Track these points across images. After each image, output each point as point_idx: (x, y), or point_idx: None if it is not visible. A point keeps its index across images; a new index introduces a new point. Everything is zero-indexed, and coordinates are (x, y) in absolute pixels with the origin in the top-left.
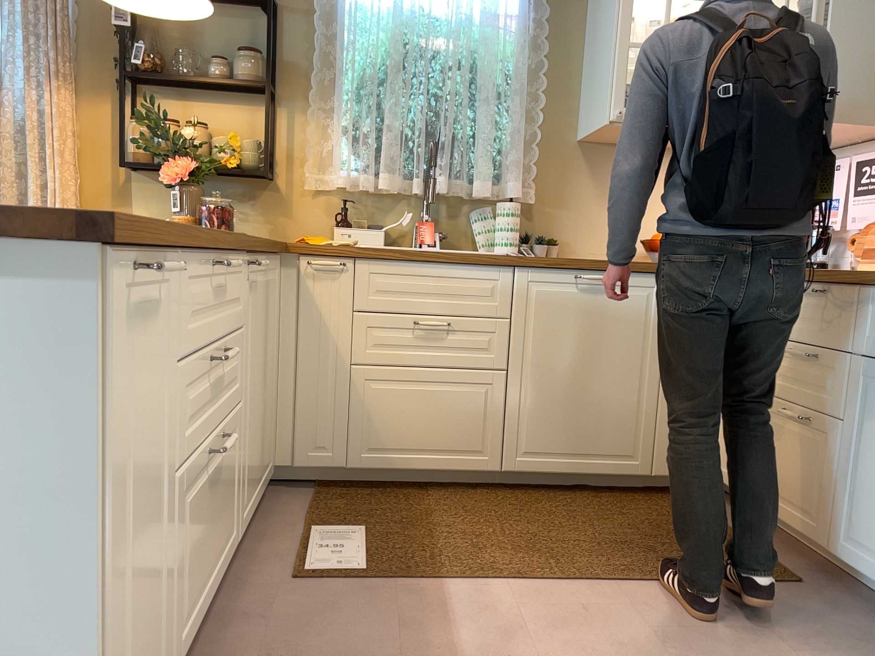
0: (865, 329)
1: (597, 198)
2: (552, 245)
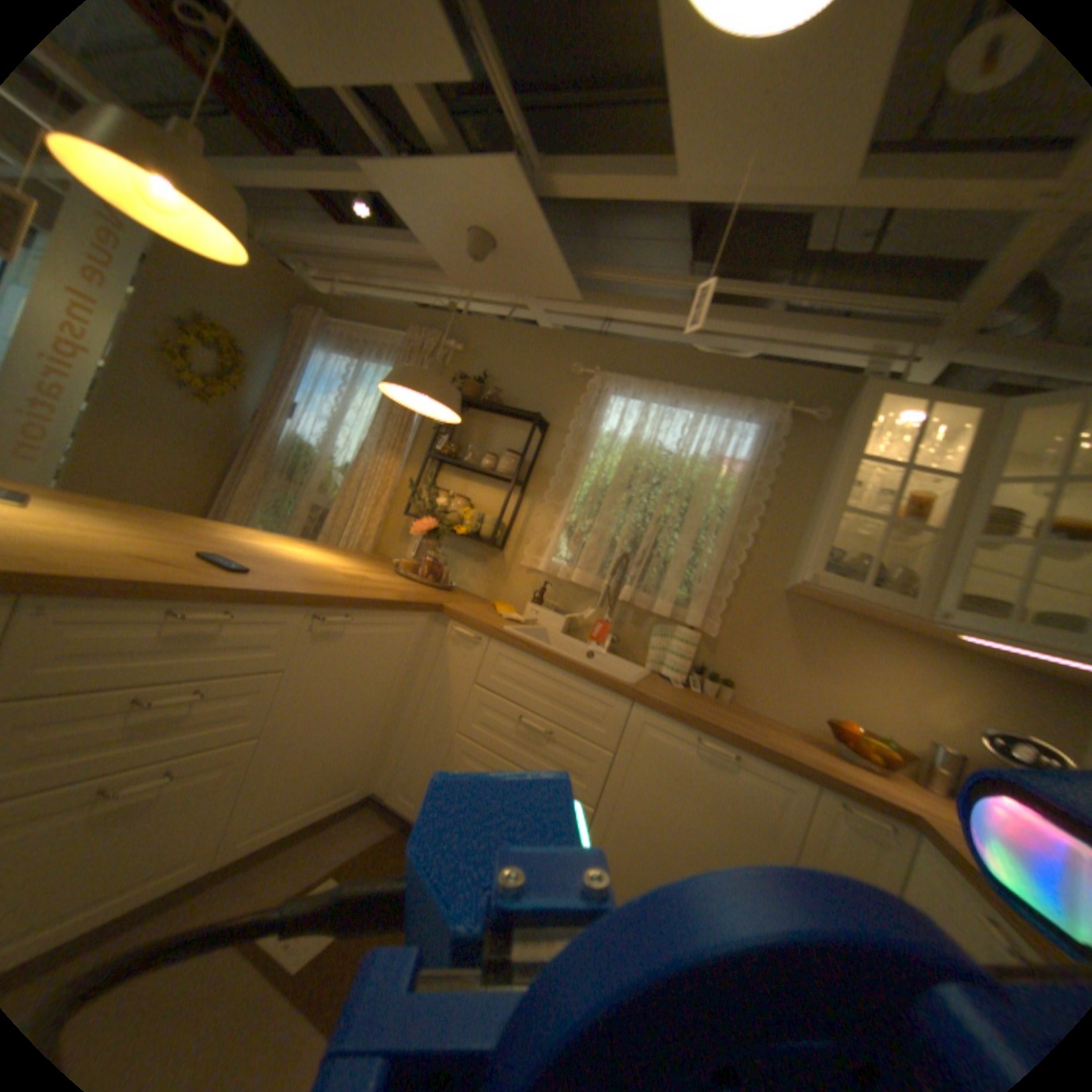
0: None
1: (793, 656)
2: (727, 688)
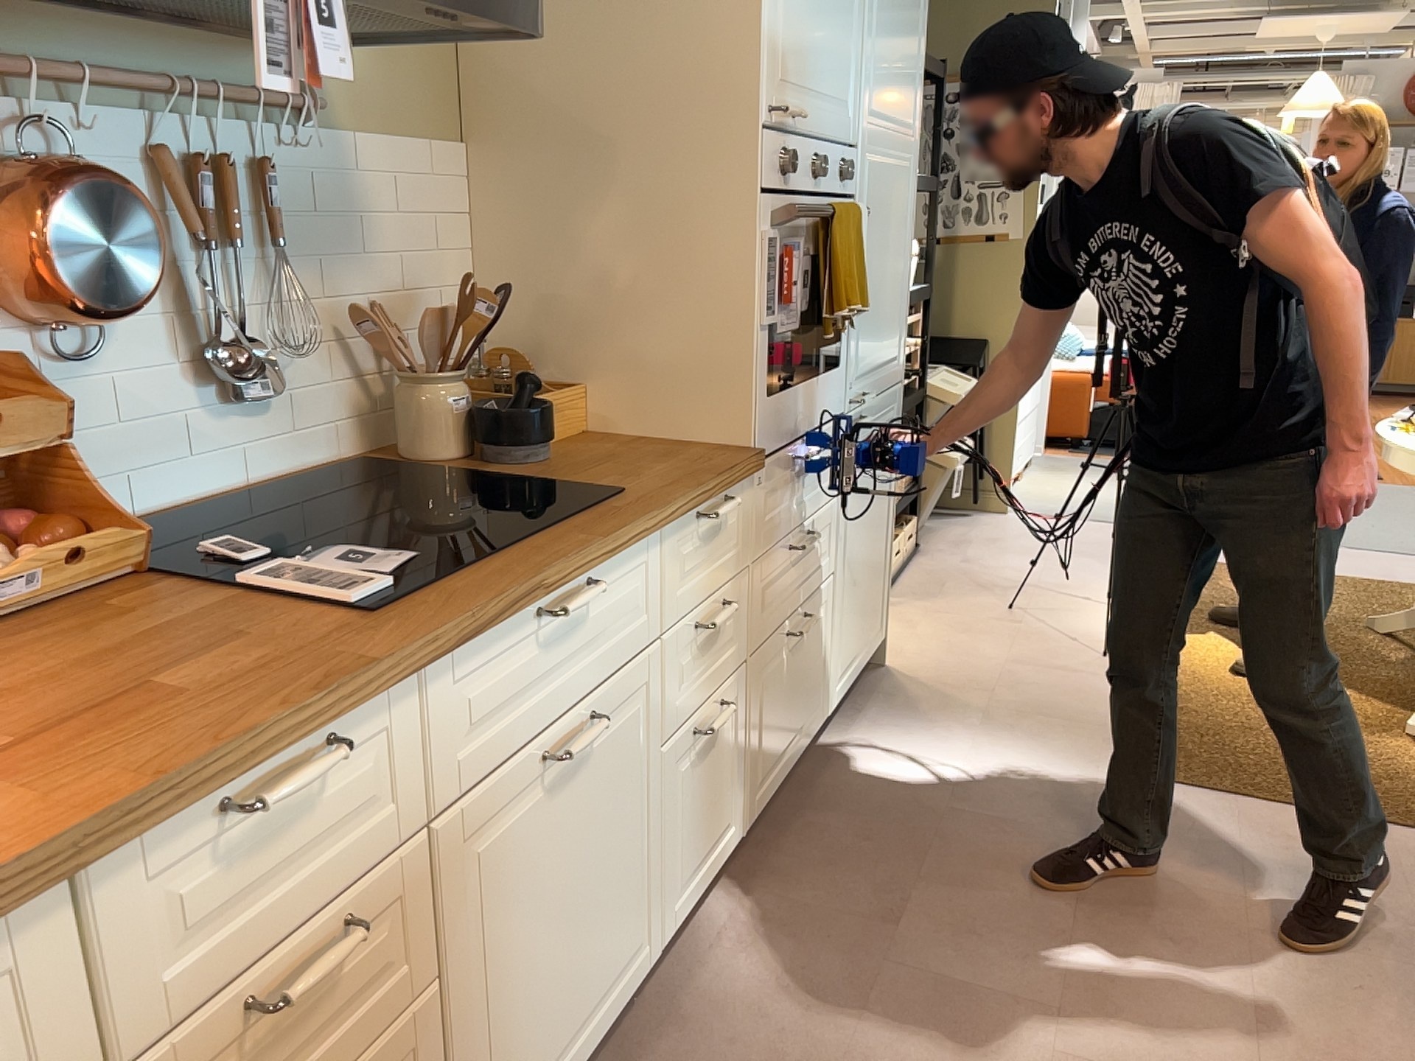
0: (446, 745)
1: None
2: None
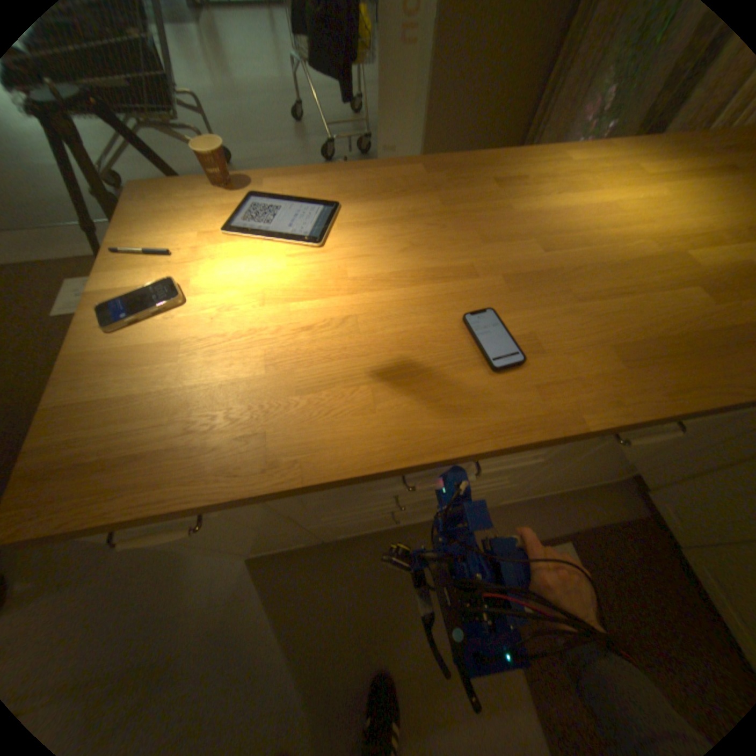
0: None
1: None
2: None
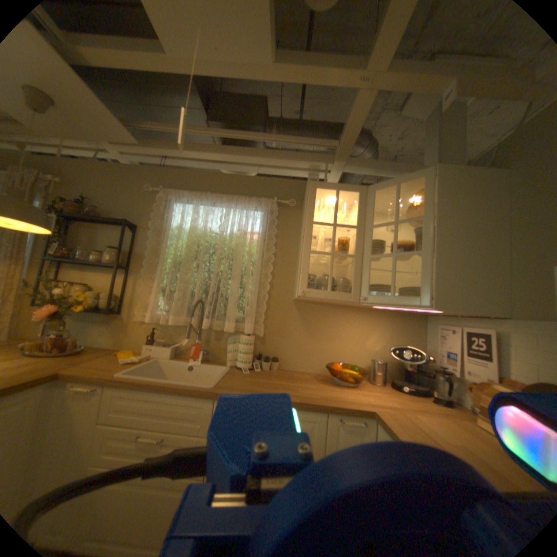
0: None
1: (304, 334)
2: (275, 362)
